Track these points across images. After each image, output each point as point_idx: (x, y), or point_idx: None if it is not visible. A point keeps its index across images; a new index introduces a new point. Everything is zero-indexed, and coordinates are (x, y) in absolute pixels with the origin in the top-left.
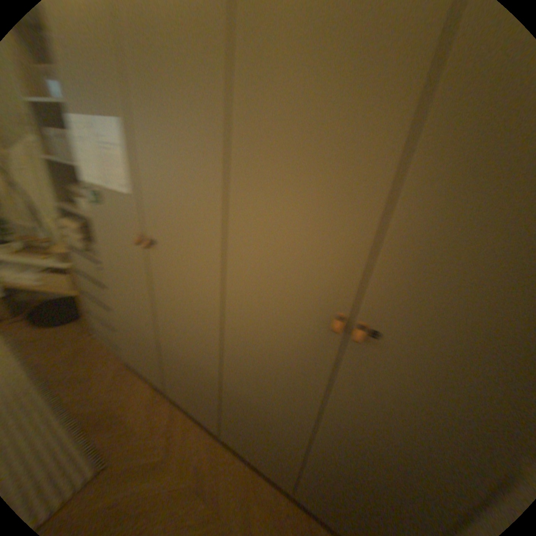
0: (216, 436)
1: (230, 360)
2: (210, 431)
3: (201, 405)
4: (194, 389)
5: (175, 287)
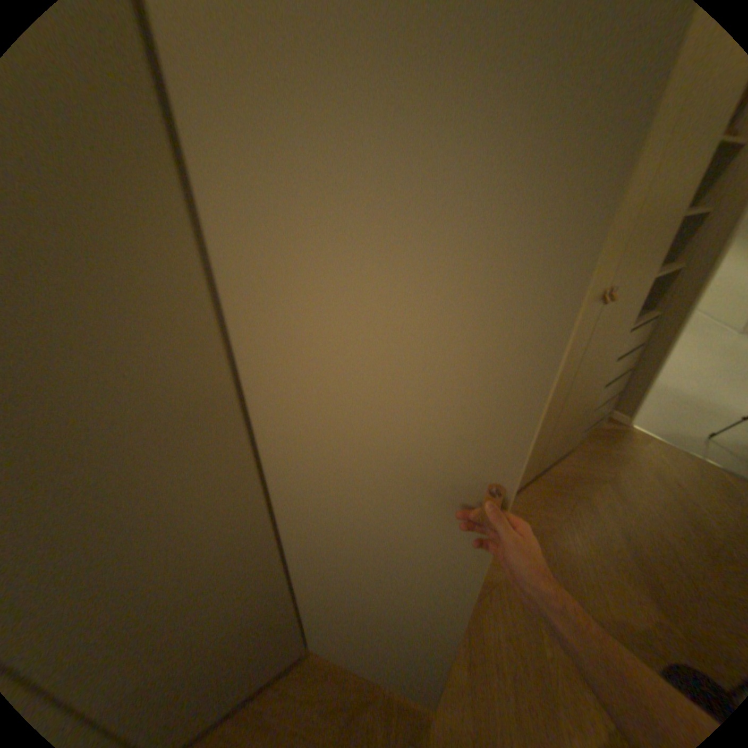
0: (299, 656)
1: (304, 535)
2: (286, 665)
3: (264, 655)
4: (242, 654)
5: (114, 556)
